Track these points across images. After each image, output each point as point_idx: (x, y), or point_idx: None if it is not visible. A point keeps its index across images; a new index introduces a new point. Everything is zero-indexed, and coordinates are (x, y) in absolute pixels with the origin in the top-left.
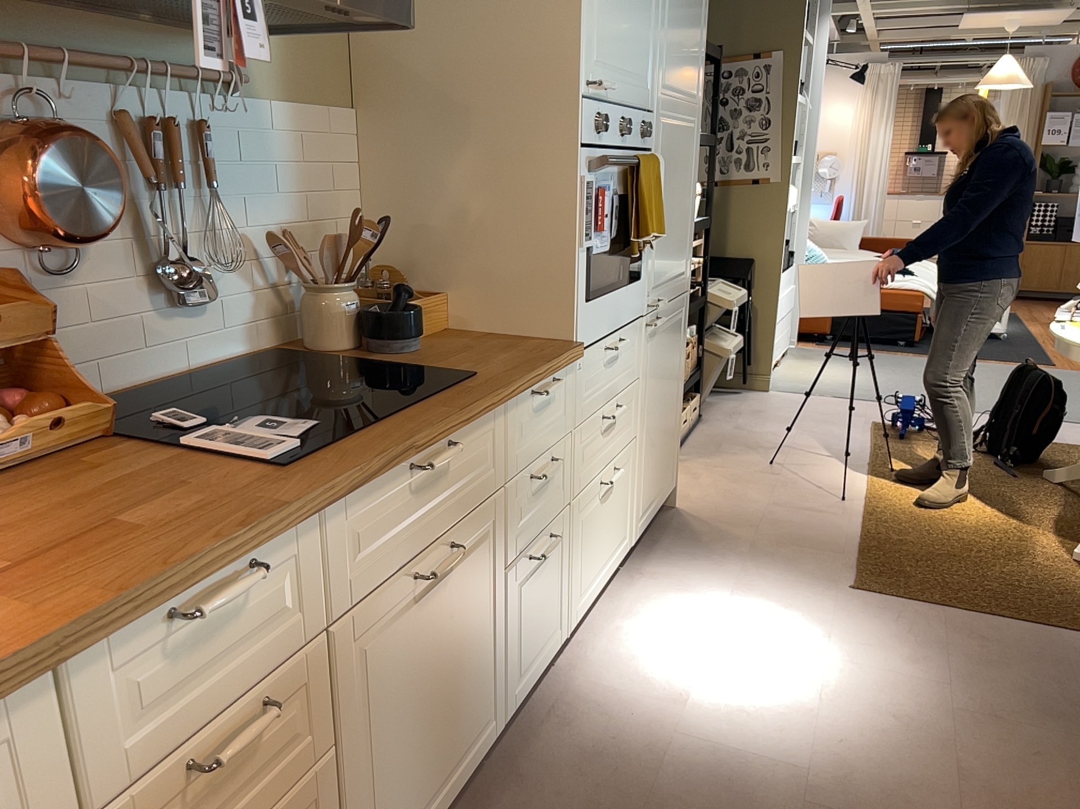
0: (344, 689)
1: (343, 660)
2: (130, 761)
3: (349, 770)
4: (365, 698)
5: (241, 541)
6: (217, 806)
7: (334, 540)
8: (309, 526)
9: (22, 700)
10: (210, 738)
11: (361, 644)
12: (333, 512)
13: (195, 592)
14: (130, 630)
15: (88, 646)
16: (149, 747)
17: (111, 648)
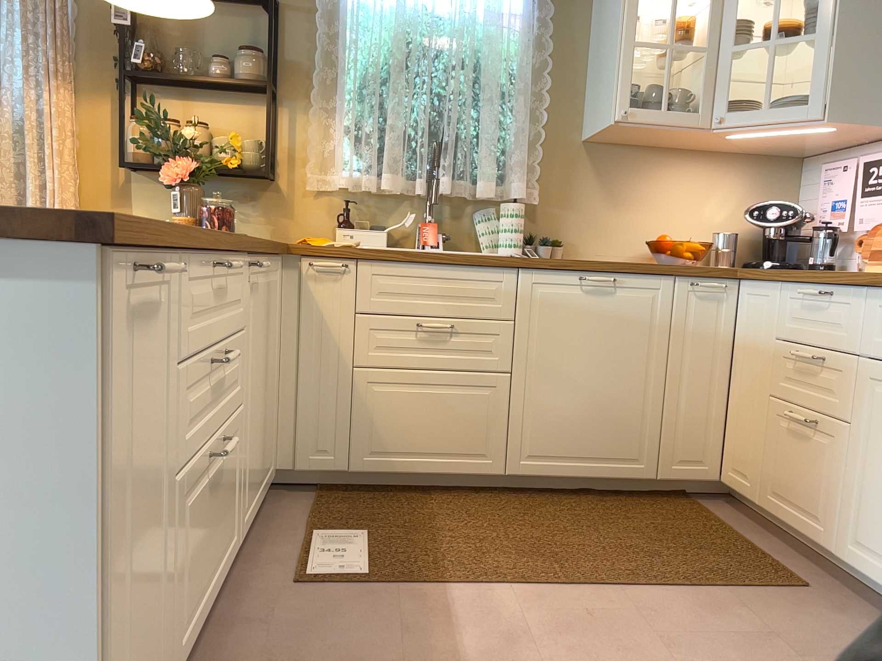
0: (863, 401)
1: (865, 384)
2: (789, 333)
3: (857, 453)
4: (875, 423)
5: (823, 277)
6: (805, 384)
7: (874, 313)
8: (862, 296)
9: (777, 288)
10: (808, 352)
11: (879, 388)
12: (875, 297)
13: (814, 290)
14: (797, 288)
15: (782, 280)
16: (794, 334)
17: (794, 290)
